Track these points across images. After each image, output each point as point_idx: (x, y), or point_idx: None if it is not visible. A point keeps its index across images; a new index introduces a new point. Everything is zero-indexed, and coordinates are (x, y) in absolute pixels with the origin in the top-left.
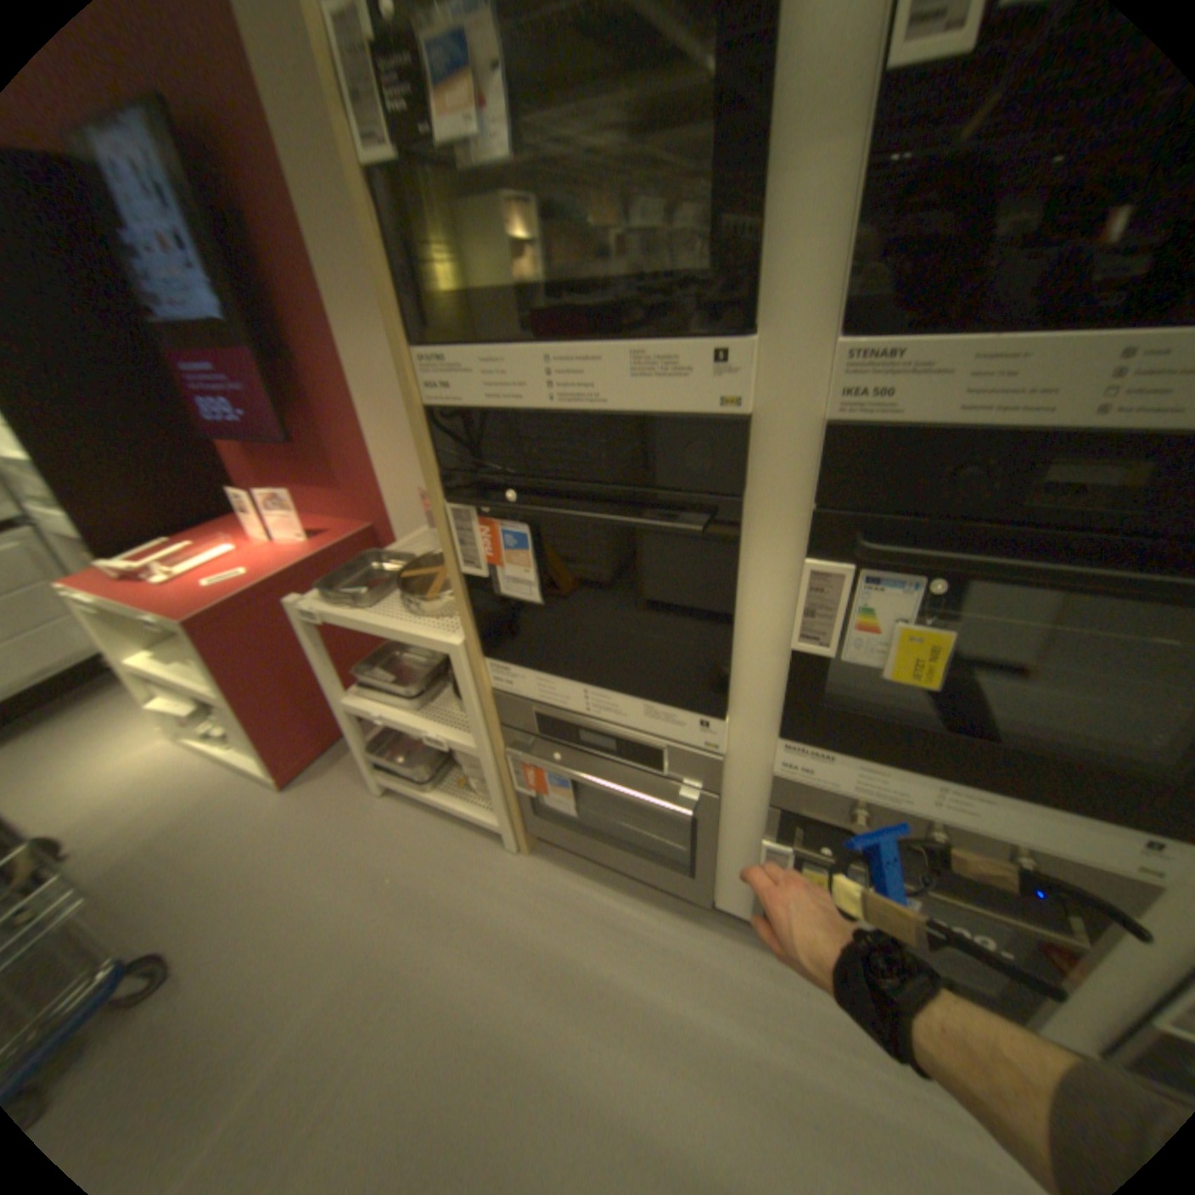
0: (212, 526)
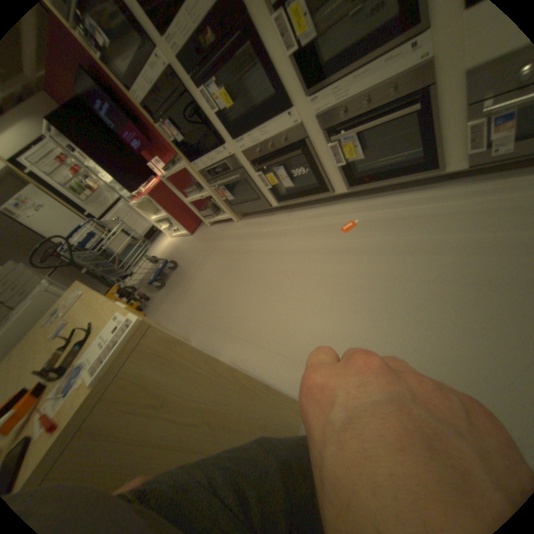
0: (149, 177)
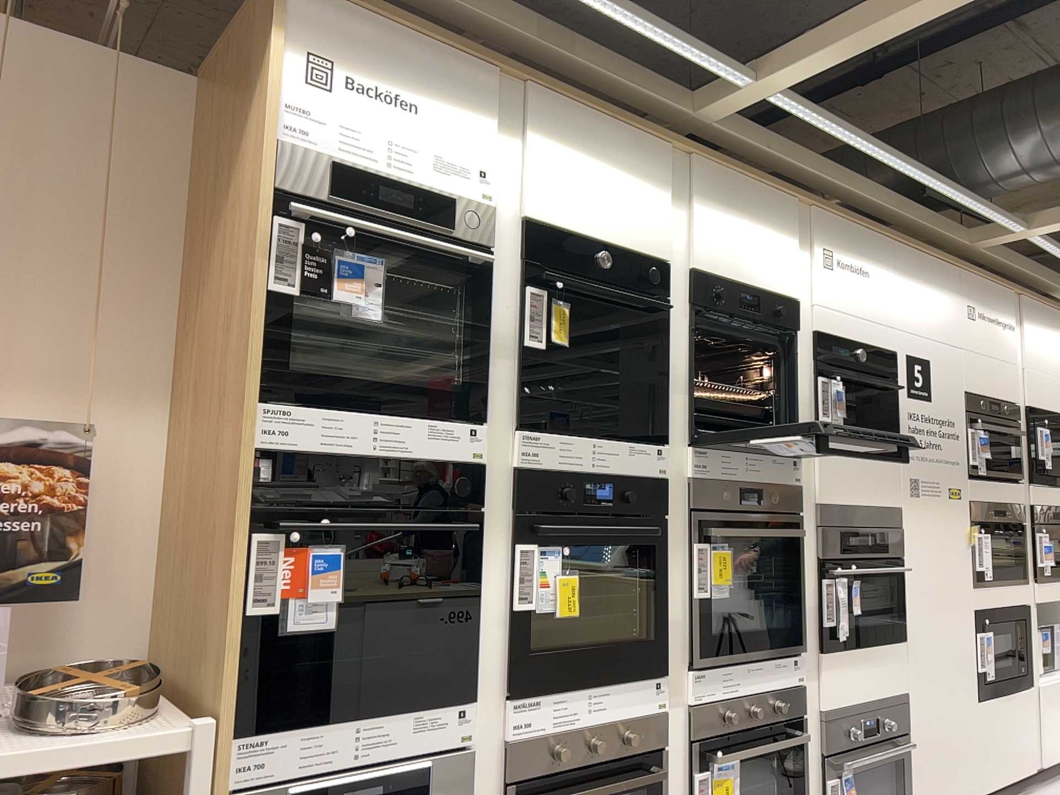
0: None
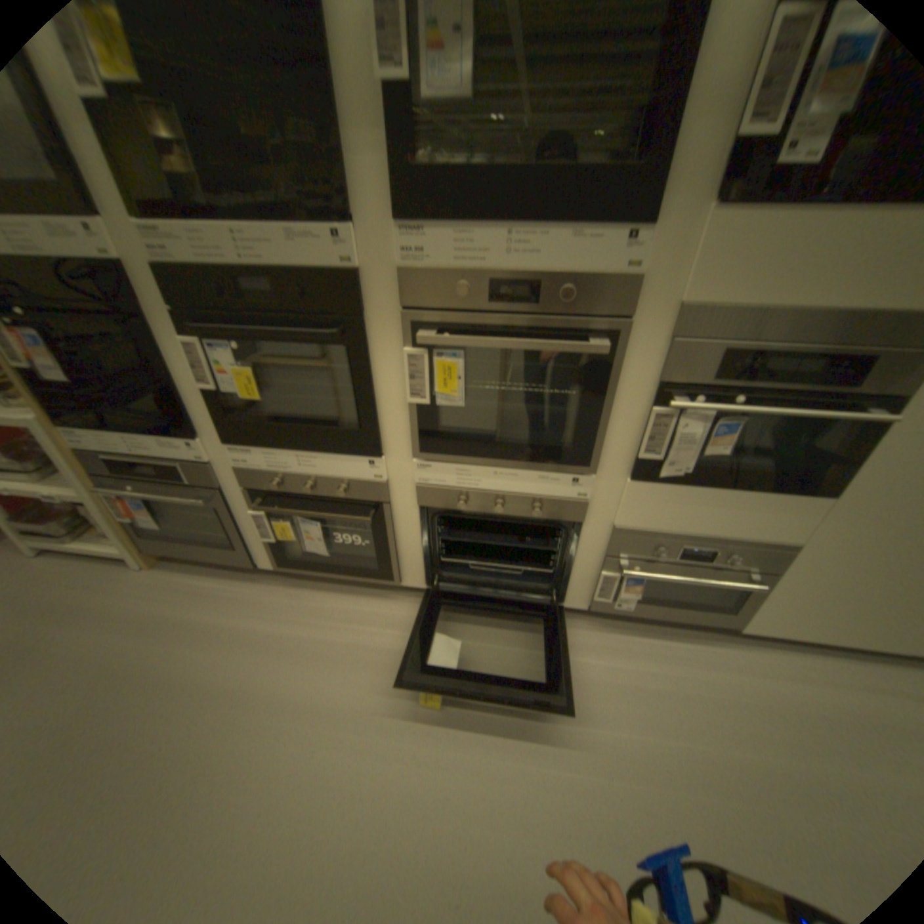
0: None
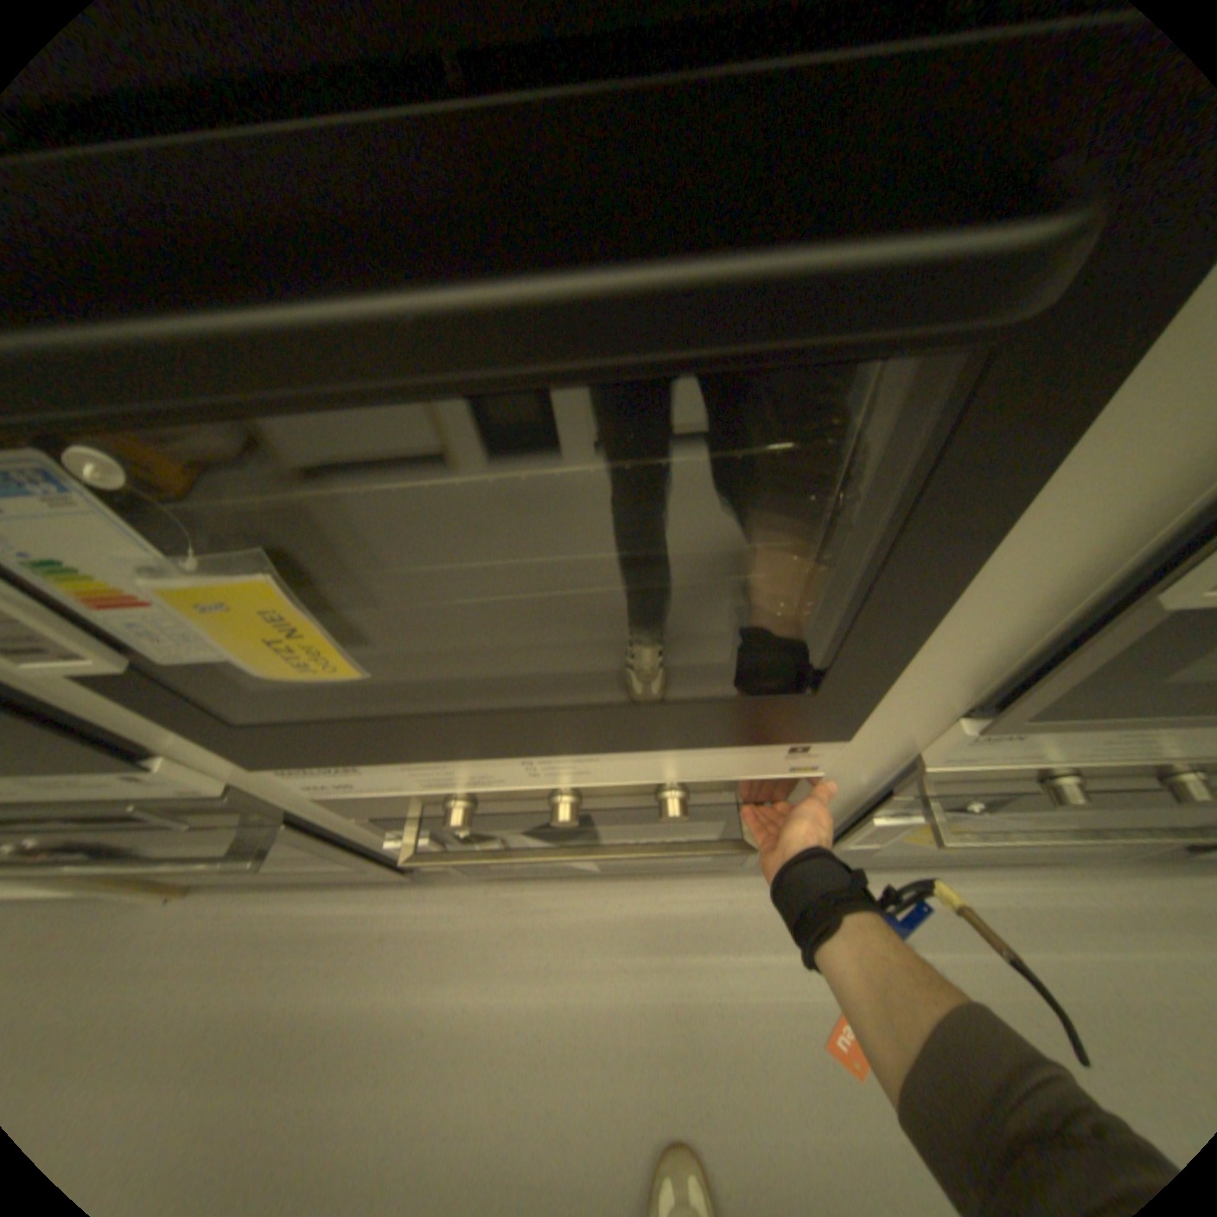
0: None
